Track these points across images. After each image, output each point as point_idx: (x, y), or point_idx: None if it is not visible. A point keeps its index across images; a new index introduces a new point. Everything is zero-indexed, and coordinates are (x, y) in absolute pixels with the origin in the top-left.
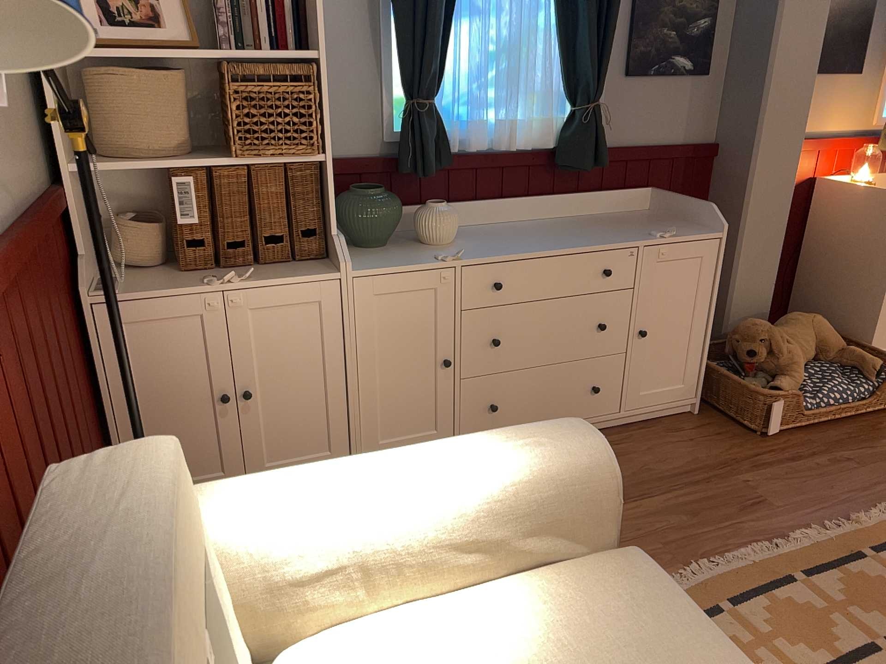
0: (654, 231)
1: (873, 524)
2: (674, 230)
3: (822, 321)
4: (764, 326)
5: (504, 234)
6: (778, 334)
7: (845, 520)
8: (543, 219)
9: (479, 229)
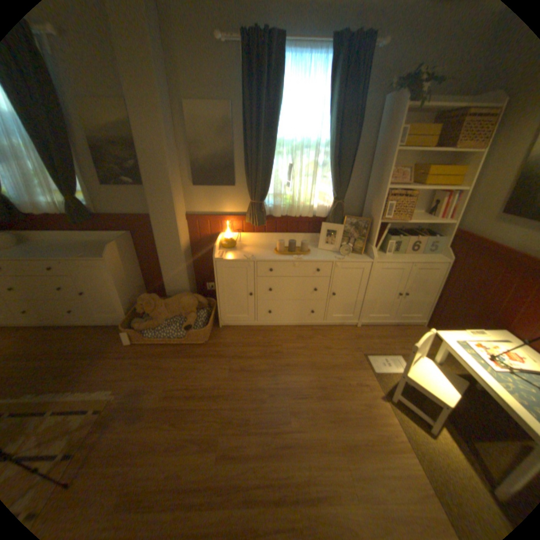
0: (78, 254)
1: (78, 400)
2: (80, 255)
3: (186, 299)
4: (146, 298)
5: (38, 247)
6: (150, 302)
7: (76, 394)
8: (77, 241)
9: (41, 243)
